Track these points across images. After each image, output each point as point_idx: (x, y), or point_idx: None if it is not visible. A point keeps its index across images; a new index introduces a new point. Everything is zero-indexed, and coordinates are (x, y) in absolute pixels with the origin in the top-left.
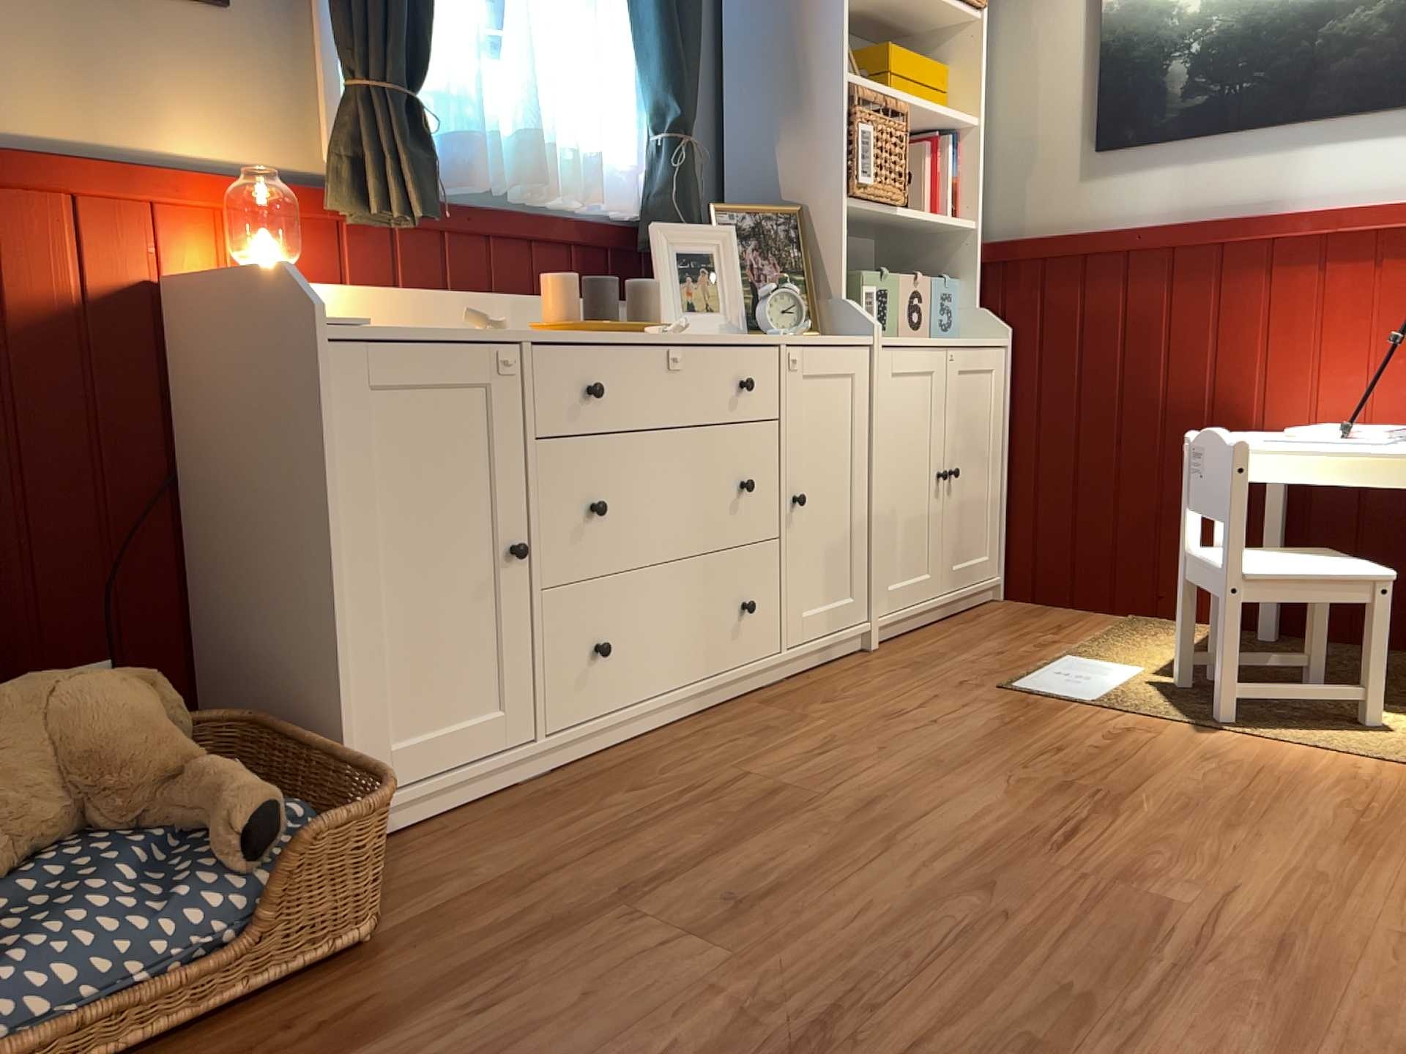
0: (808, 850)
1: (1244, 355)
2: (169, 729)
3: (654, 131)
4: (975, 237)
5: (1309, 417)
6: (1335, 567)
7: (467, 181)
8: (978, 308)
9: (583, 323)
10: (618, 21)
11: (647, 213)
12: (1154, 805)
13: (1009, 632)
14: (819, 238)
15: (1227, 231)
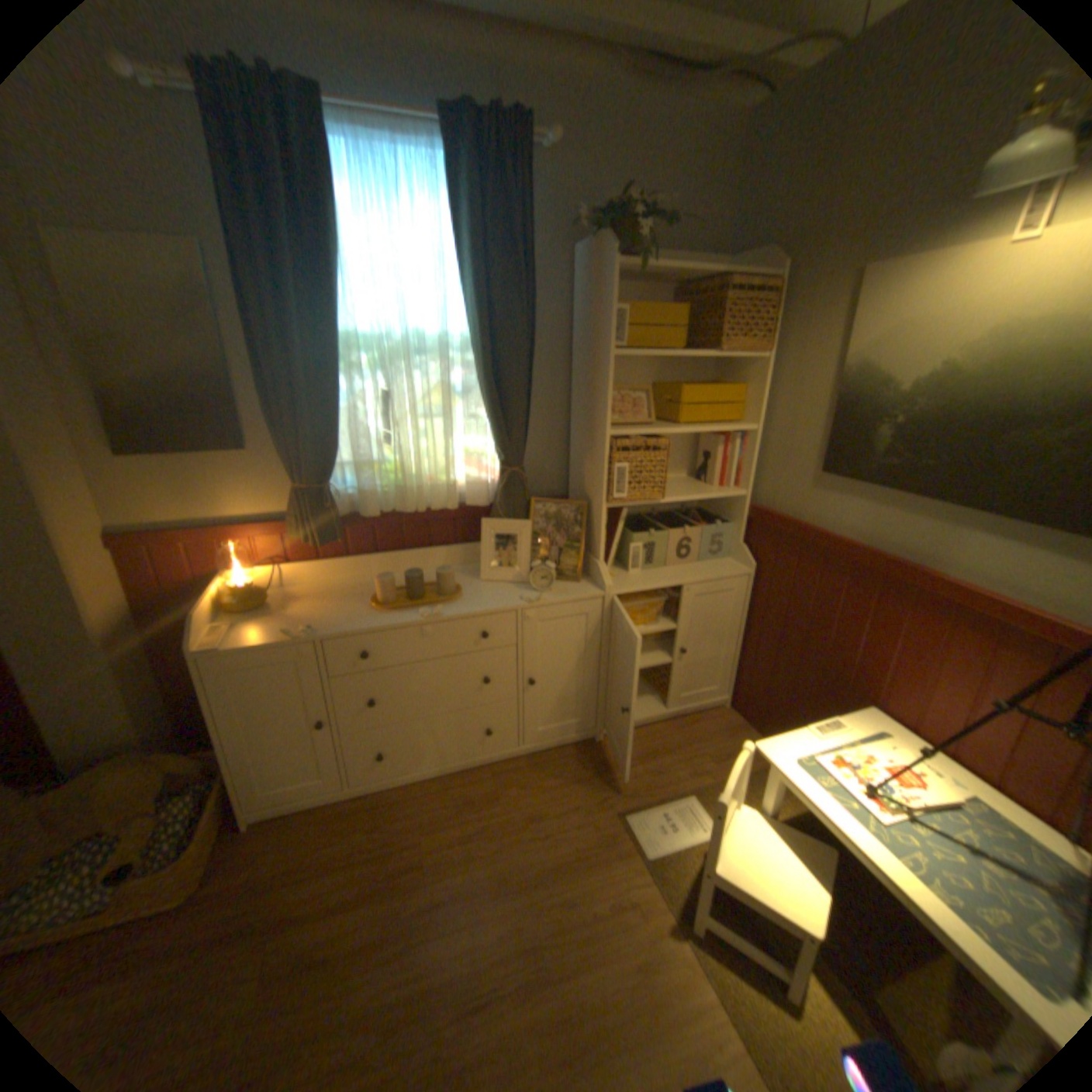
0: (367, 936)
1: (886, 658)
2: (149, 792)
3: (498, 460)
4: (746, 500)
5: (920, 725)
6: (793, 903)
7: (364, 513)
8: (742, 543)
9: (383, 608)
10: (475, 403)
11: (494, 503)
12: (553, 1008)
13: (692, 751)
14: (593, 522)
15: (892, 569)
